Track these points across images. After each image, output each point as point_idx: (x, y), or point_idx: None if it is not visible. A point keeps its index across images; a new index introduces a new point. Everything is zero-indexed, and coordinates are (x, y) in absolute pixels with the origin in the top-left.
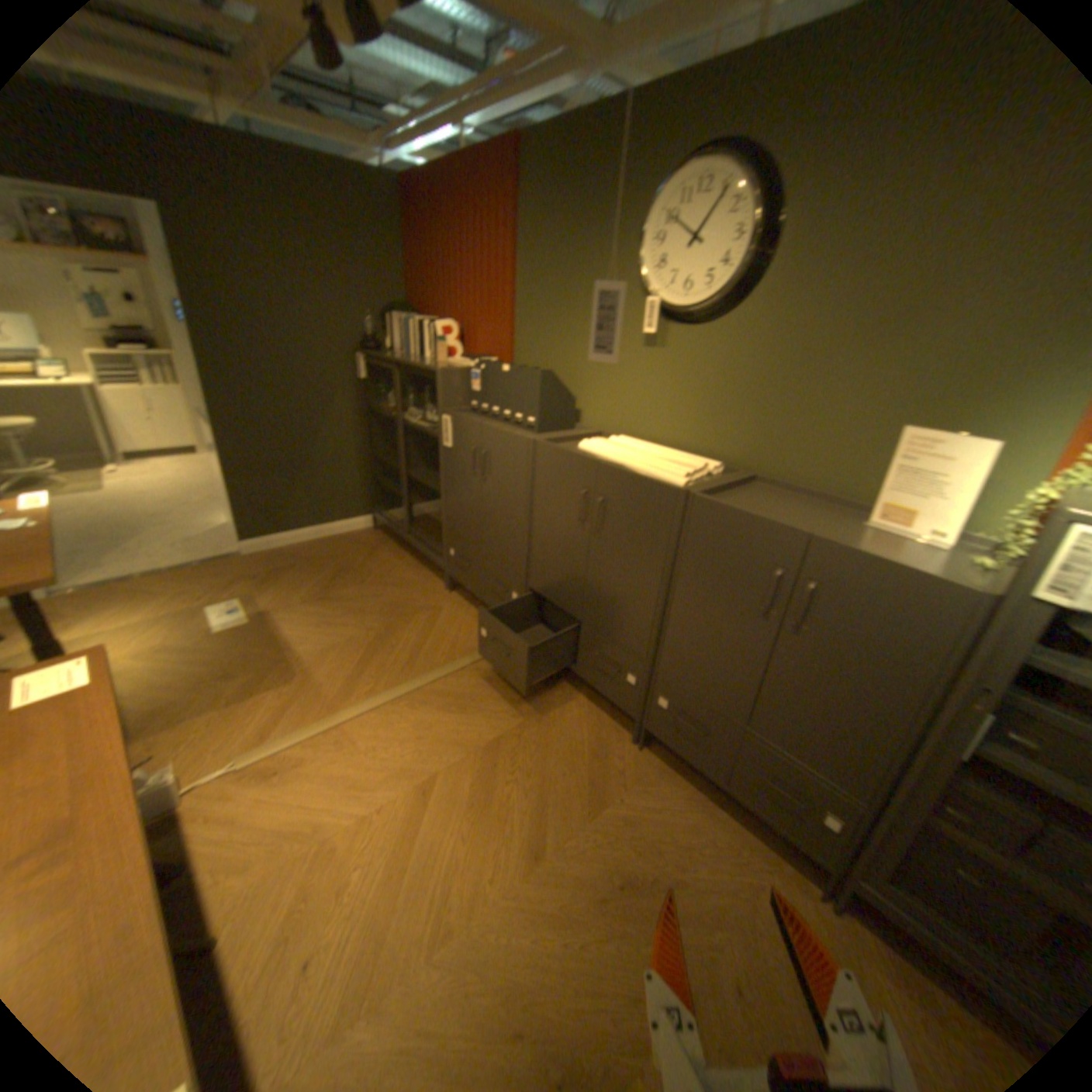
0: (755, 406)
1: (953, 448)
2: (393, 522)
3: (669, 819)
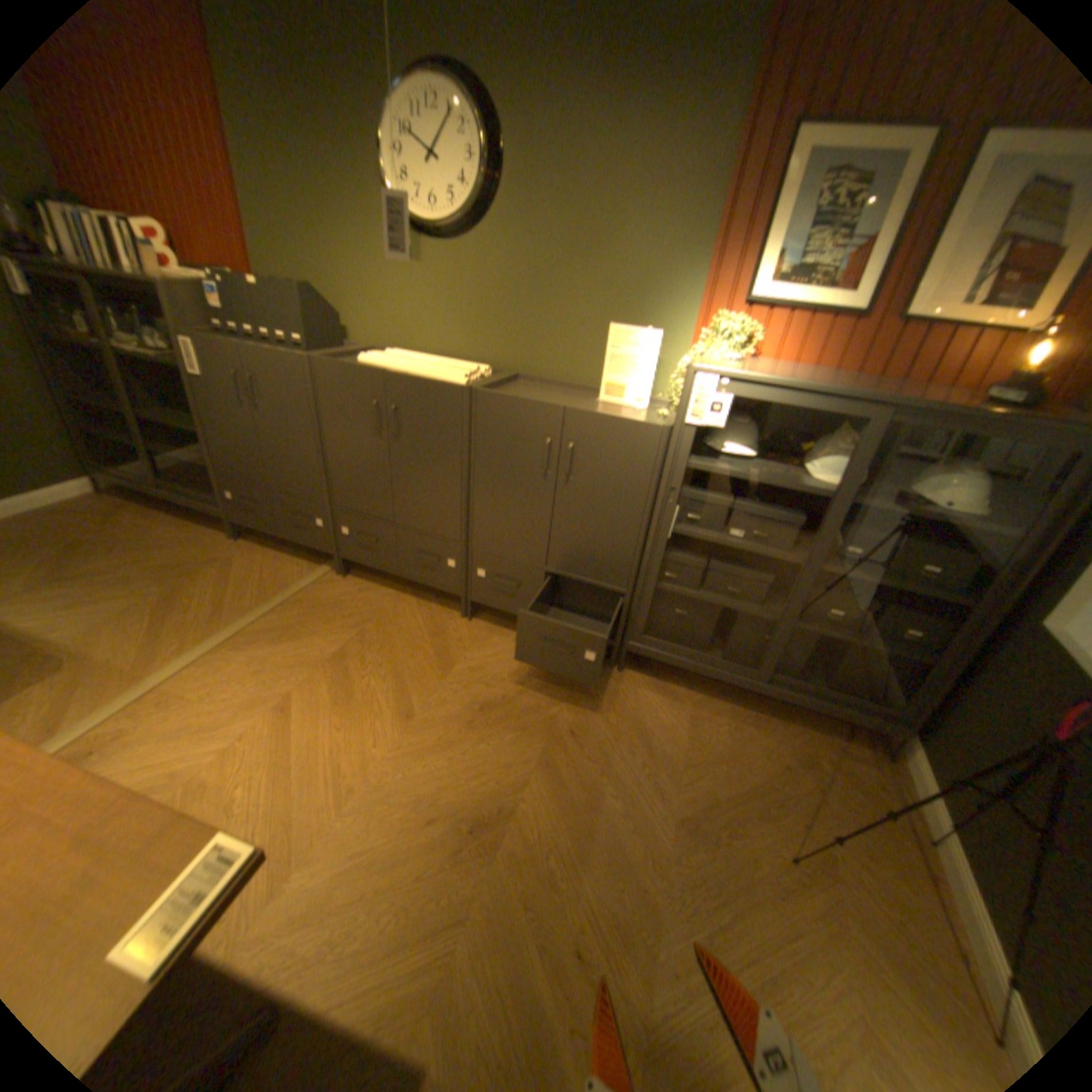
0: (506, 316)
1: (637, 339)
2: (127, 481)
3: (503, 658)
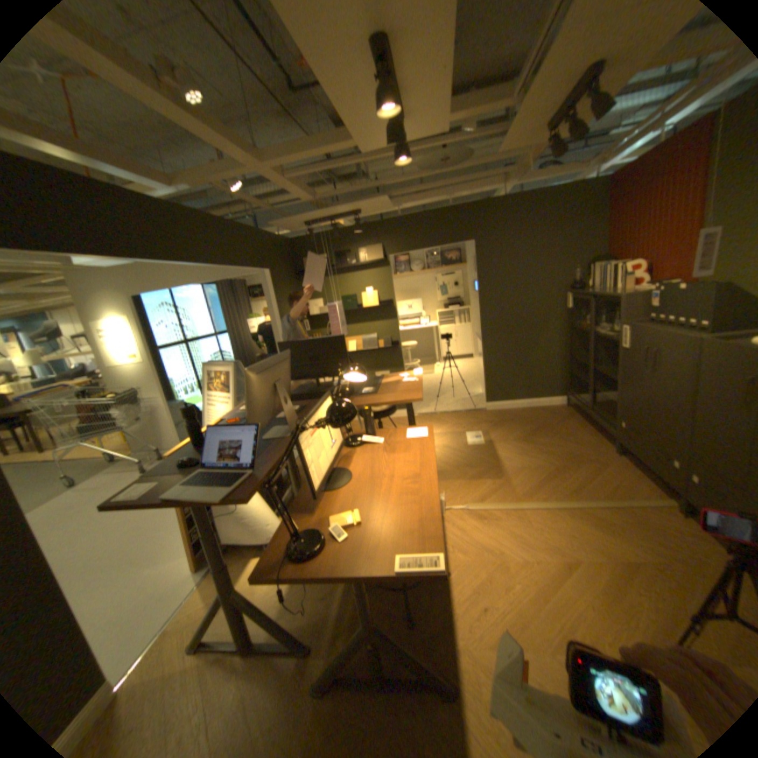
0: None
1: None
2: (580, 402)
3: None
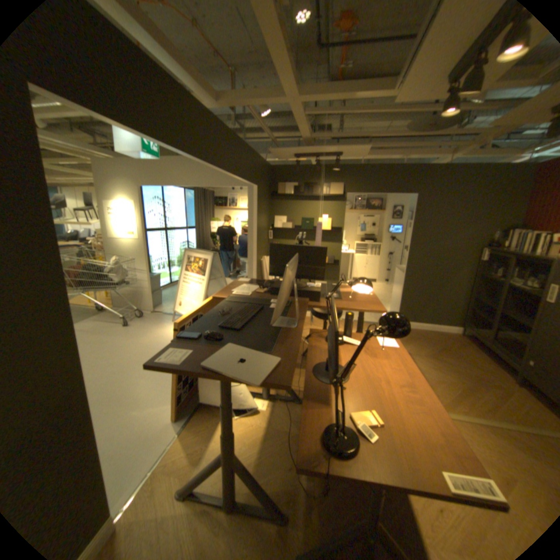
0: None
1: None
2: (480, 335)
3: None
